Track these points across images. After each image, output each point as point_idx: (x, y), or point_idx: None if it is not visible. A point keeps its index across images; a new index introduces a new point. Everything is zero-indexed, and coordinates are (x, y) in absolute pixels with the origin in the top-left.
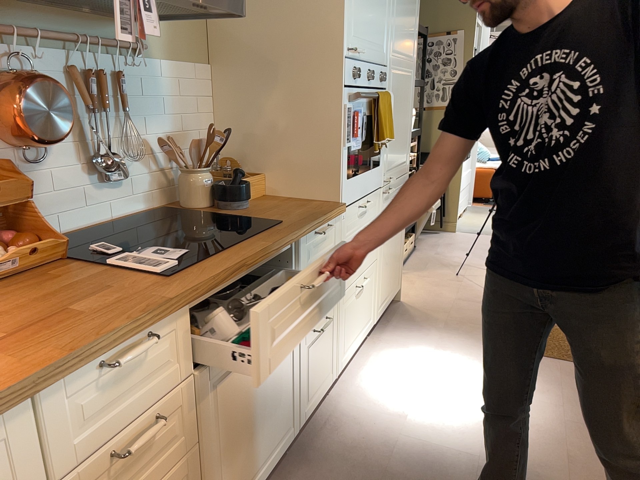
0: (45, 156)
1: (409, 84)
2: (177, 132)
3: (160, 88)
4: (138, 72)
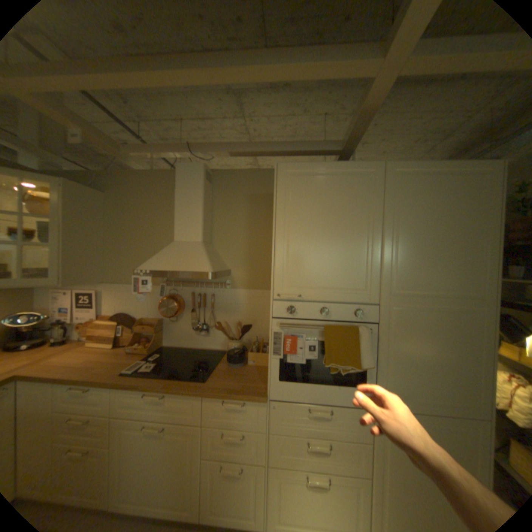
0: (179, 320)
1: (466, 321)
2: (245, 320)
3: (236, 300)
4: (225, 294)
